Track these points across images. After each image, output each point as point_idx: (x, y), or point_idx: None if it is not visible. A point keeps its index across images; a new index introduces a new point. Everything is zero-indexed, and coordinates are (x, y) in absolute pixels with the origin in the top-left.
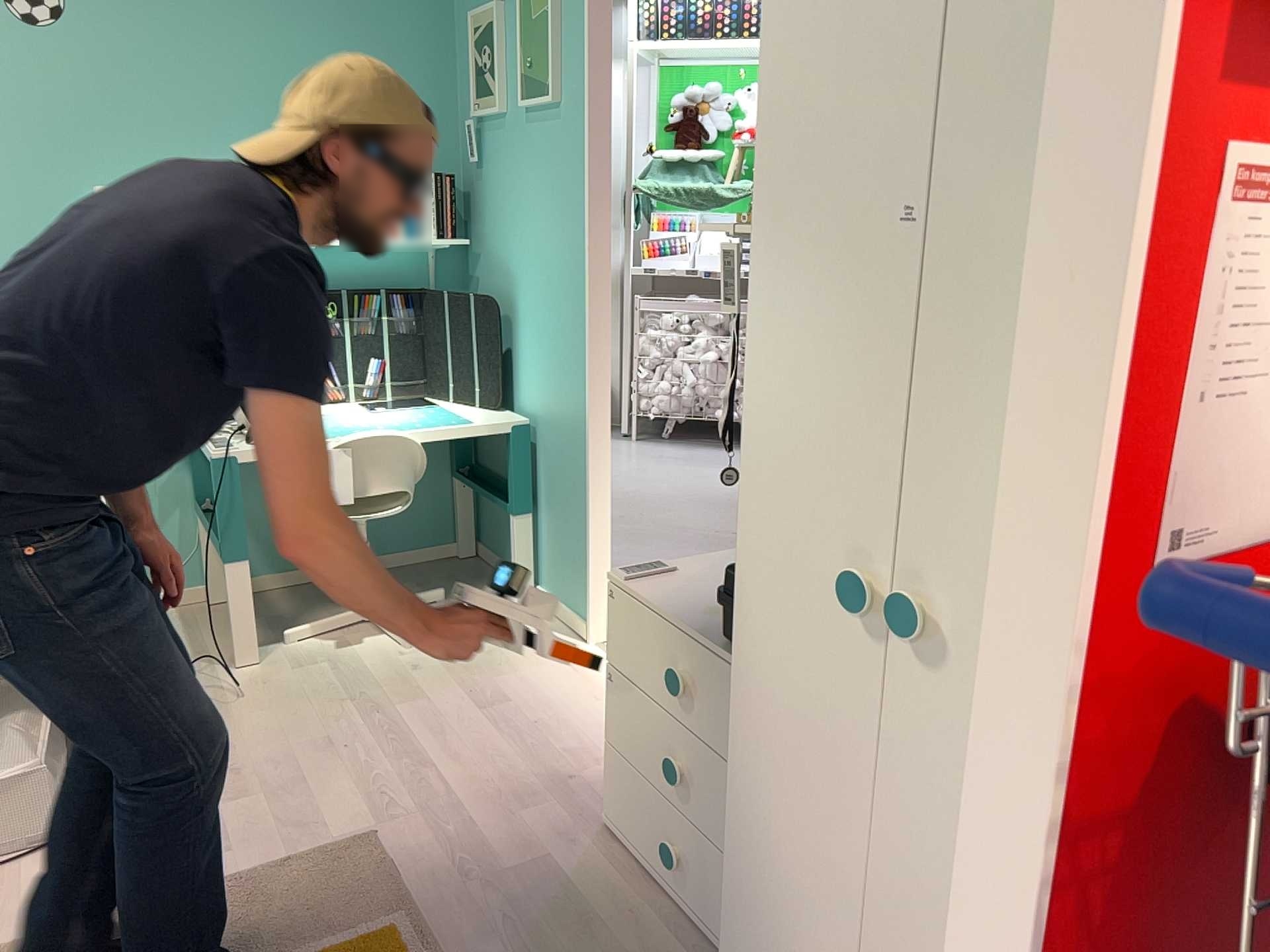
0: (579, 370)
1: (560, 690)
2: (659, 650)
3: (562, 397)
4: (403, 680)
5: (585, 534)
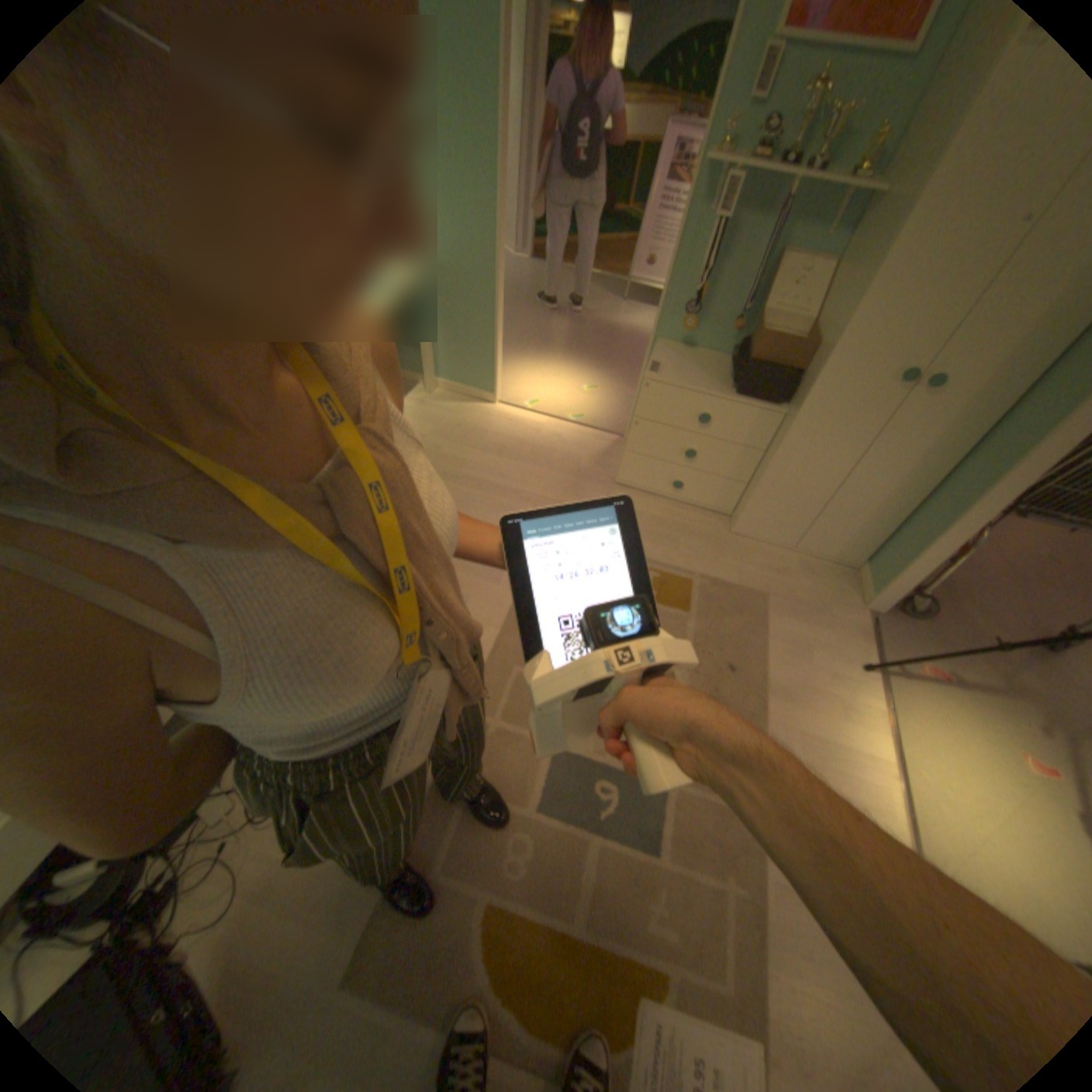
0: (483, 234)
1: (517, 433)
2: (685, 406)
3: (462, 254)
4: (441, 457)
5: (490, 343)
